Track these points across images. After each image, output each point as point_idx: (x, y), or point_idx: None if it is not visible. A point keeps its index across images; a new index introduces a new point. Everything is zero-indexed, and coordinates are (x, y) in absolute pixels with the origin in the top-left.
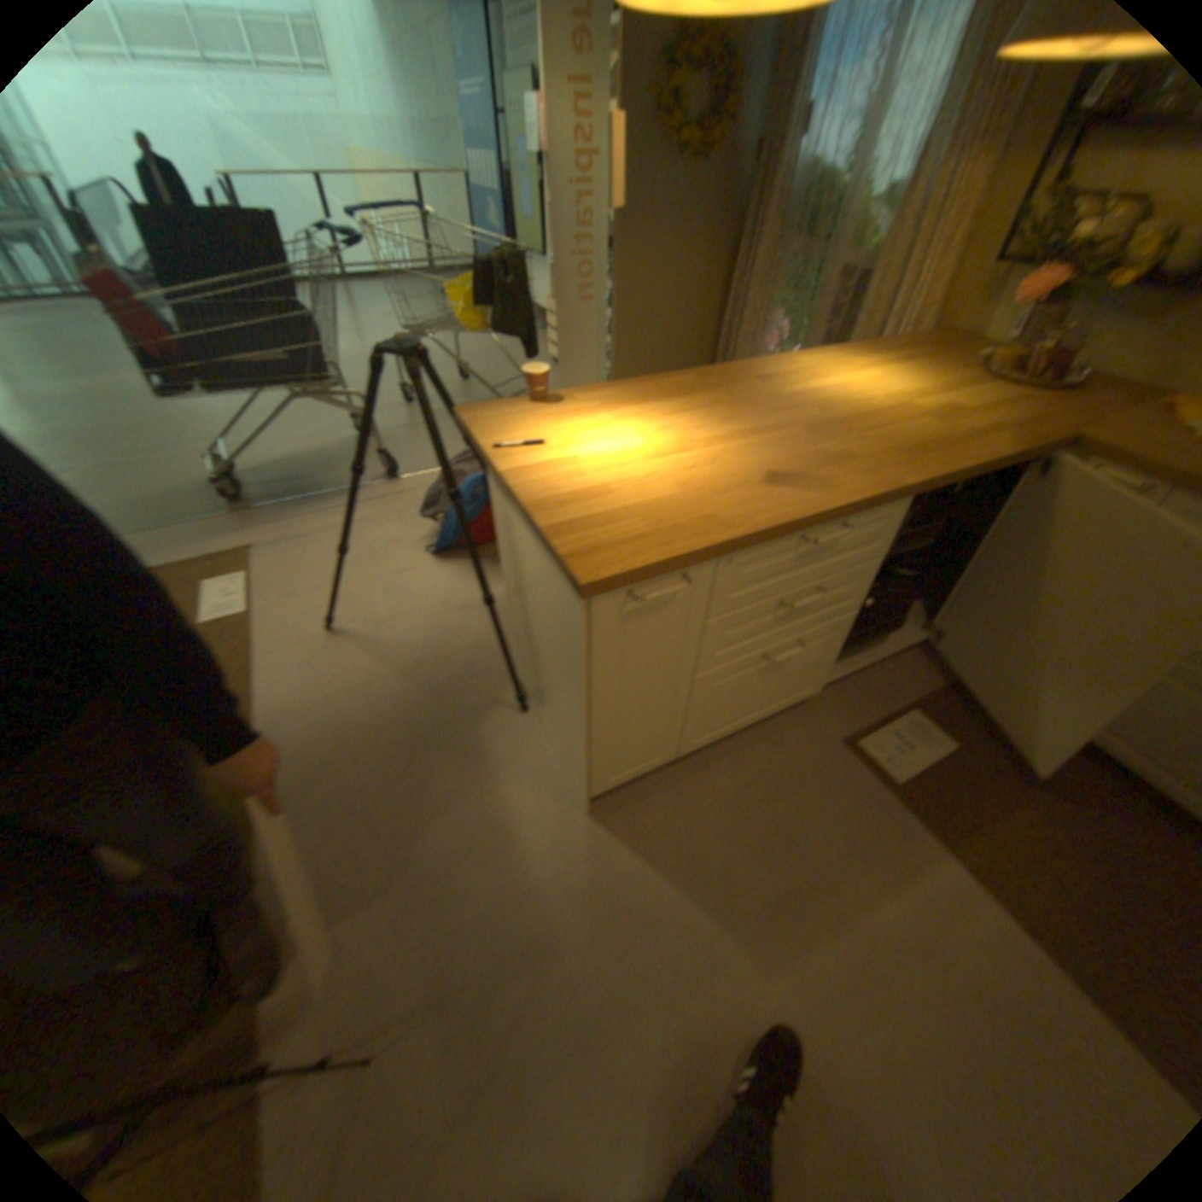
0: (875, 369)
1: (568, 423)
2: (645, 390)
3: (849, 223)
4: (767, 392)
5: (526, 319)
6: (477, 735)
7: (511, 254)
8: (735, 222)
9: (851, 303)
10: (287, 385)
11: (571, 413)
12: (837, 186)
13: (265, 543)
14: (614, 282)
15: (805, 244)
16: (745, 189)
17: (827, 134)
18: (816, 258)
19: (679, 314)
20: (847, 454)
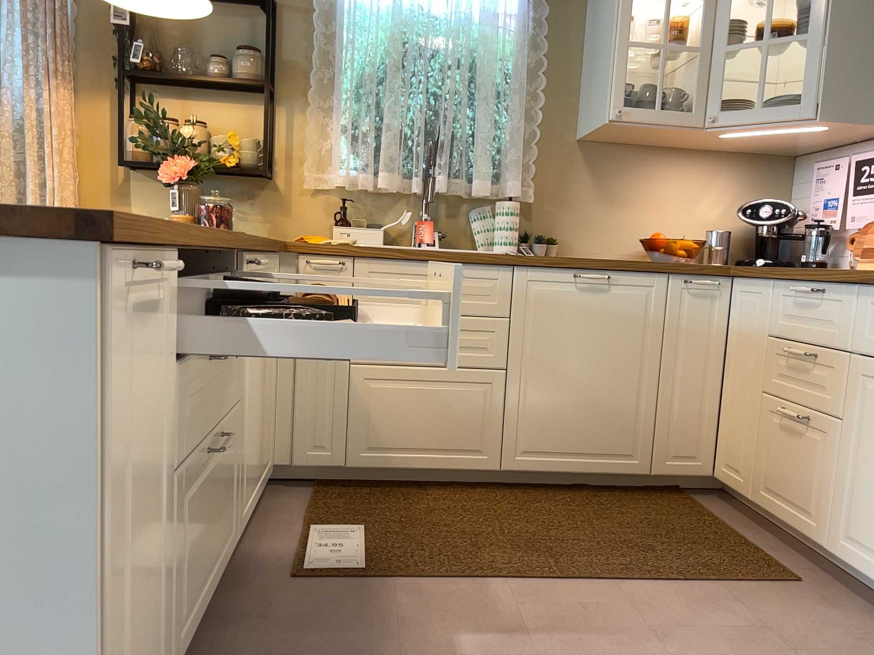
0: None
1: None
2: None
3: None
4: None
5: None
6: None
7: None
8: None
9: None
10: None
11: None
12: None
13: None
14: None
15: None
16: None
17: None
18: None
19: None
20: None
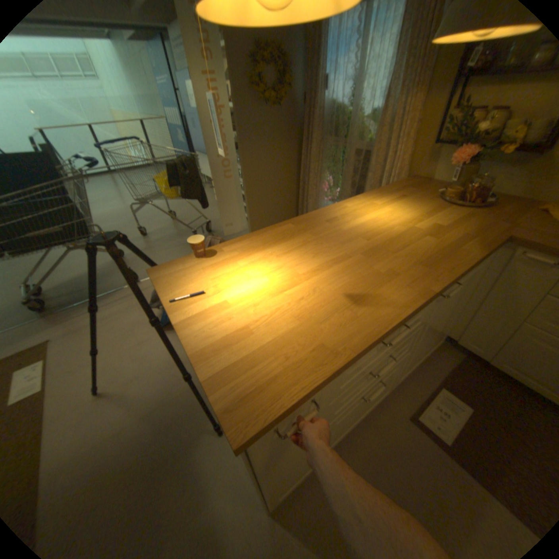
0: (388, 205)
1: (221, 271)
2: (266, 238)
3: (356, 129)
4: (335, 229)
5: (201, 188)
6: (193, 459)
7: (189, 157)
8: (299, 132)
9: (362, 166)
10: (67, 243)
11: (223, 262)
12: (347, 112)
13: (61, 337)
14: (242, 167)
15: (335, 140)
16: (301, 116)
17: (337, 87)
18: (342, 146)
19: (278, 178)
20: (393, 271)
